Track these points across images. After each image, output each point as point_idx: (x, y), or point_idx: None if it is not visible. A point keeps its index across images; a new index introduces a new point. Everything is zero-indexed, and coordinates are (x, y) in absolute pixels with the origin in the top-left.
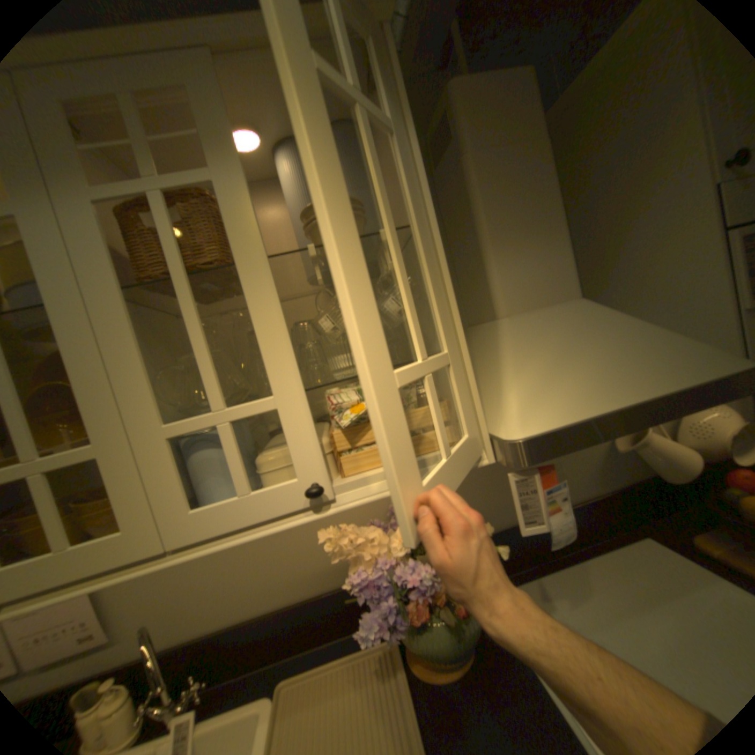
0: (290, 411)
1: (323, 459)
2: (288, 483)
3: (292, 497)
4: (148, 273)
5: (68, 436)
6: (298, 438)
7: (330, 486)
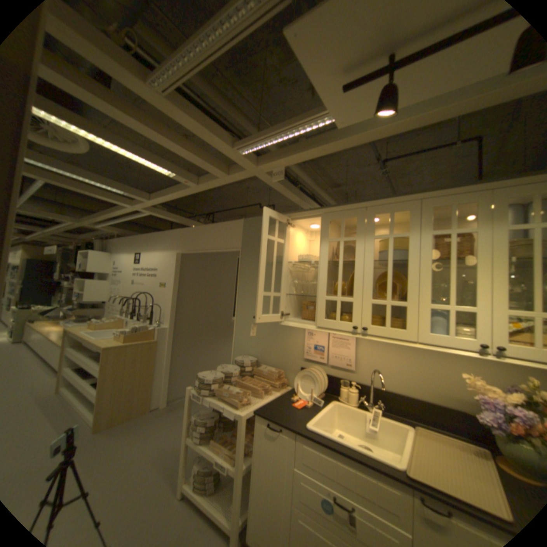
0: (482, 315)
1: (492, 338)
2: (472, 340)
3: (472, 346)
4: (439, 256)
5: (395, 298)
6: (483, 326)
7: (491, 348)
